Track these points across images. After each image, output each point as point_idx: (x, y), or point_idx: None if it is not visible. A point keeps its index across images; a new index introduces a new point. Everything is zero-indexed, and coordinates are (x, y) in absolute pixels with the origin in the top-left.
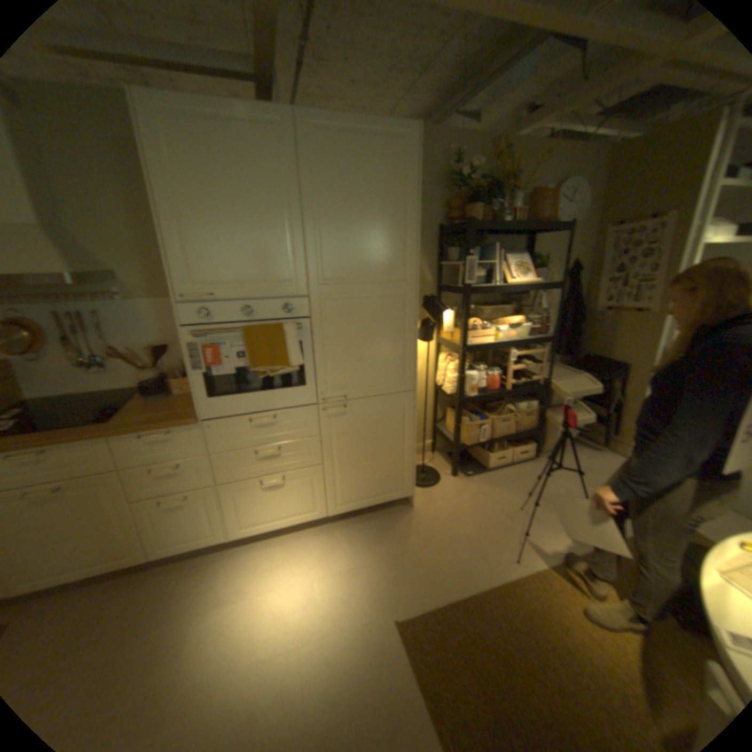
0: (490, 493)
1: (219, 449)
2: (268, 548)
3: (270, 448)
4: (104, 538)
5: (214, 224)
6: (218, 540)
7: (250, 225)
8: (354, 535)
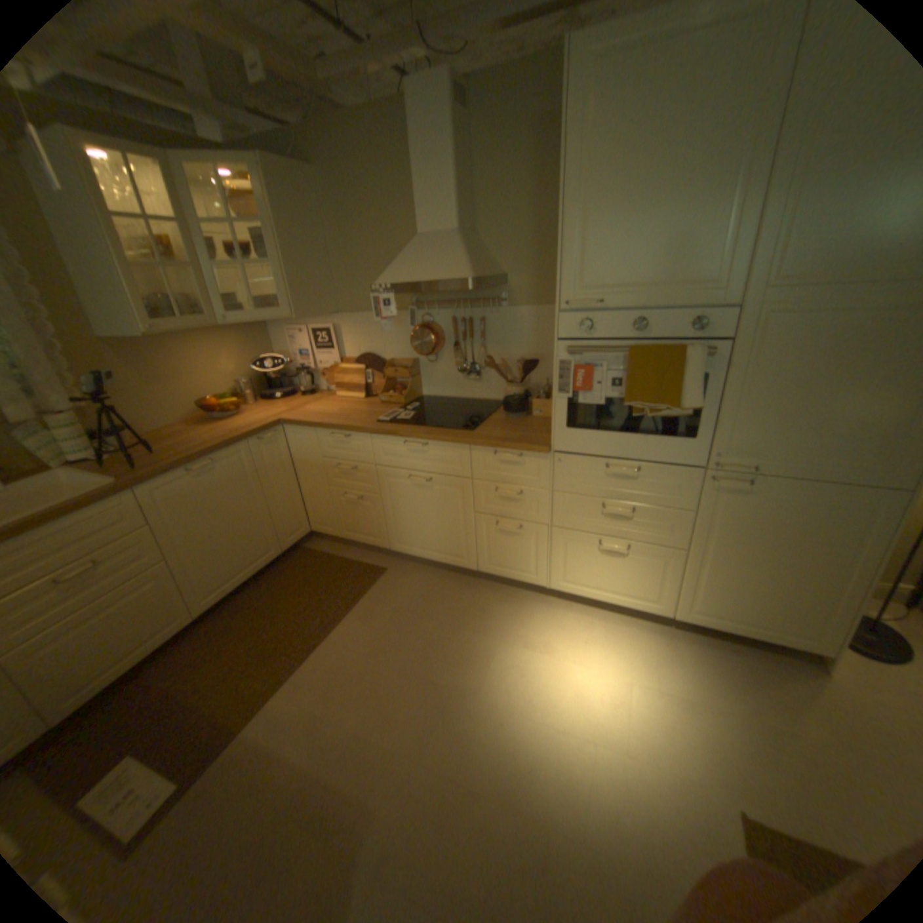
0: None
1: (563, 487)
2: (588, 616)
3: (621, 505)
4: (451, 533)
5: (625, 203)
6: (540, 582)
7: (675, 196)
8: (708, 661)
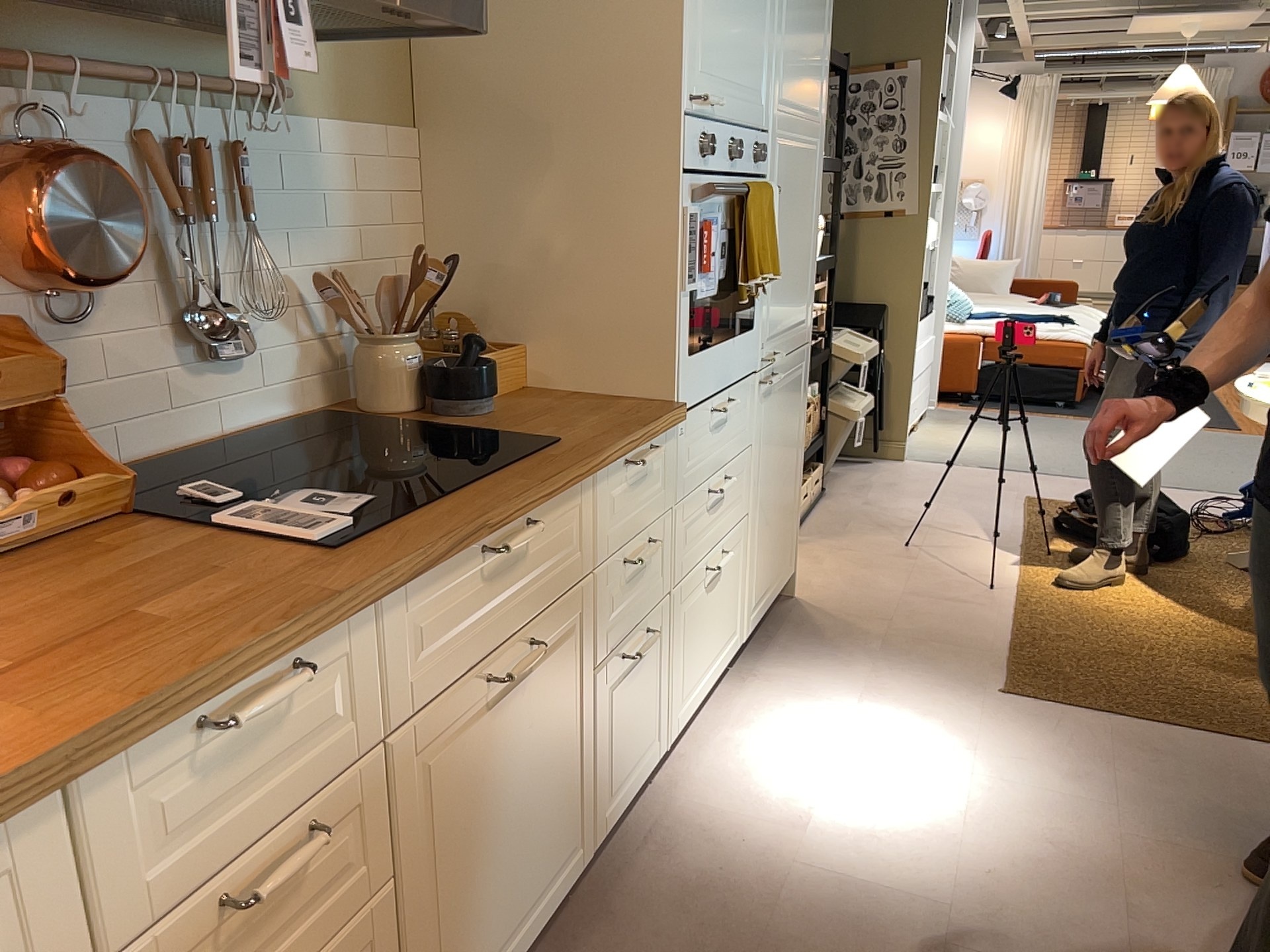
0: (844, 543)
1: (684, 487)
2: (707, 741)
3: (719, 478)
4: (555, 799)
5: None
6: (660, 748)
7: None
8: (789, 658)
